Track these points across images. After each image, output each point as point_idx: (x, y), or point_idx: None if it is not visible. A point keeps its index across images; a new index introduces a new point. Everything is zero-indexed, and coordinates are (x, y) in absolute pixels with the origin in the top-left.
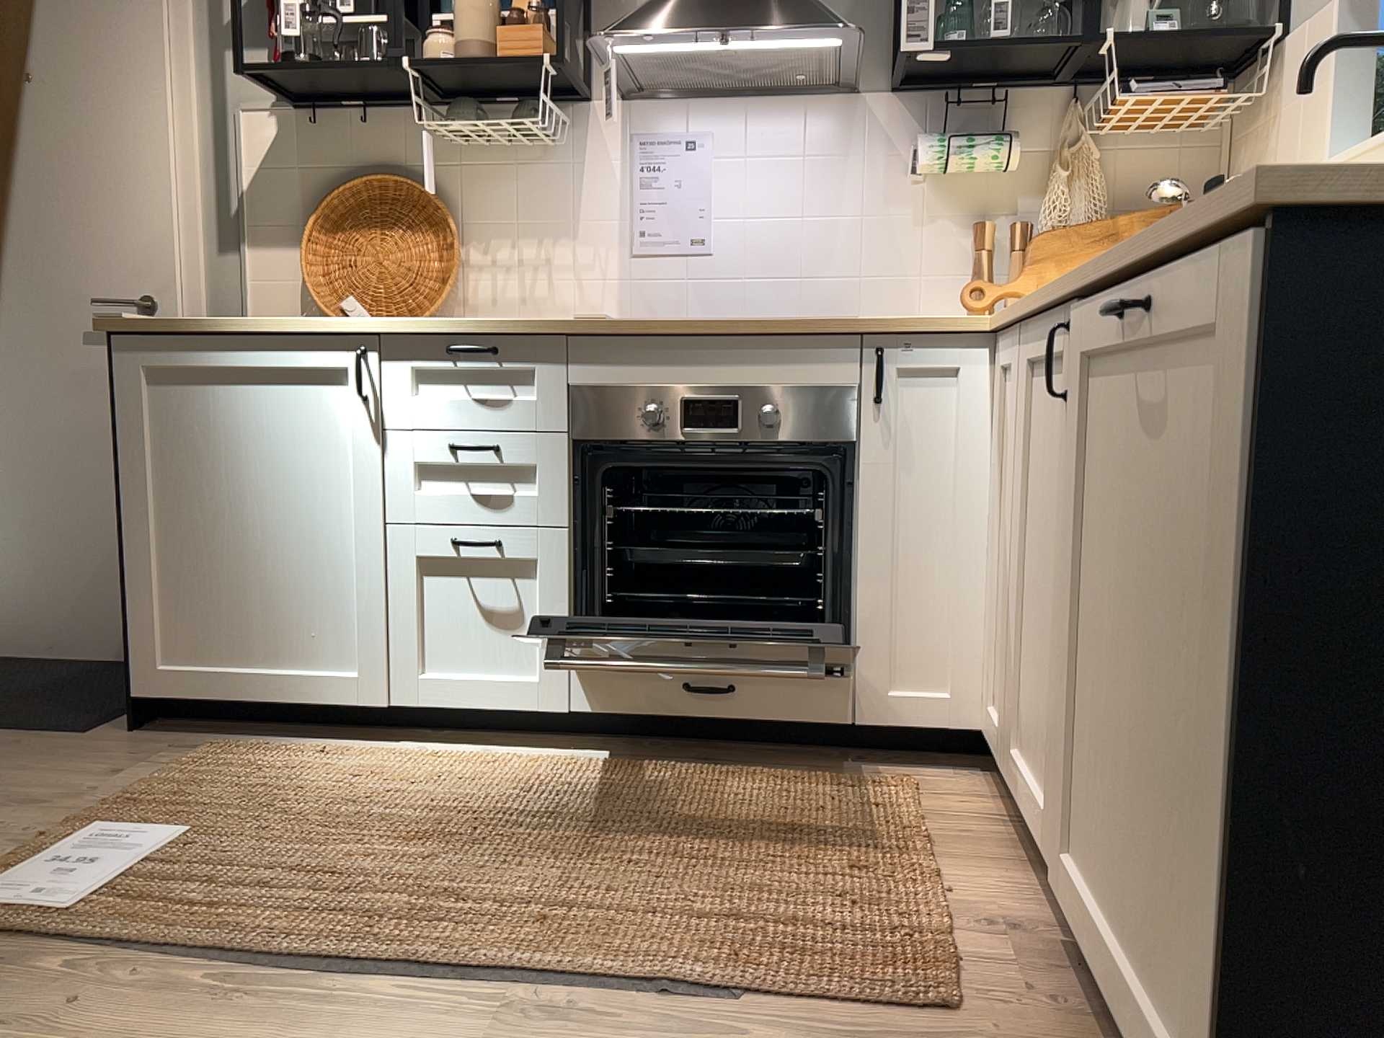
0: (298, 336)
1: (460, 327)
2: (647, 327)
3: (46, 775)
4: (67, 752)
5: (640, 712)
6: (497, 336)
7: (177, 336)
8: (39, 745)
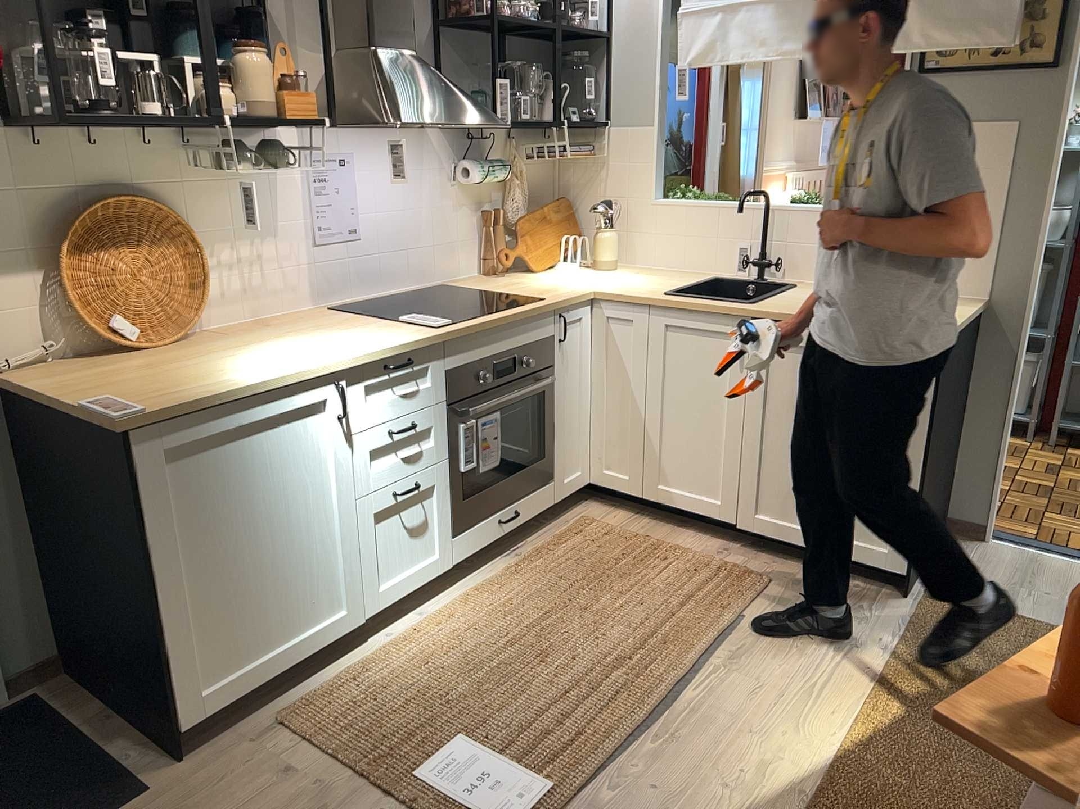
0: (292, 385)
1: (395, 351)
2: (483, 326)
3: None
4: (195, 800)
5: (482, 547)
6: (412, 350)
7: (196, 413)
8: None
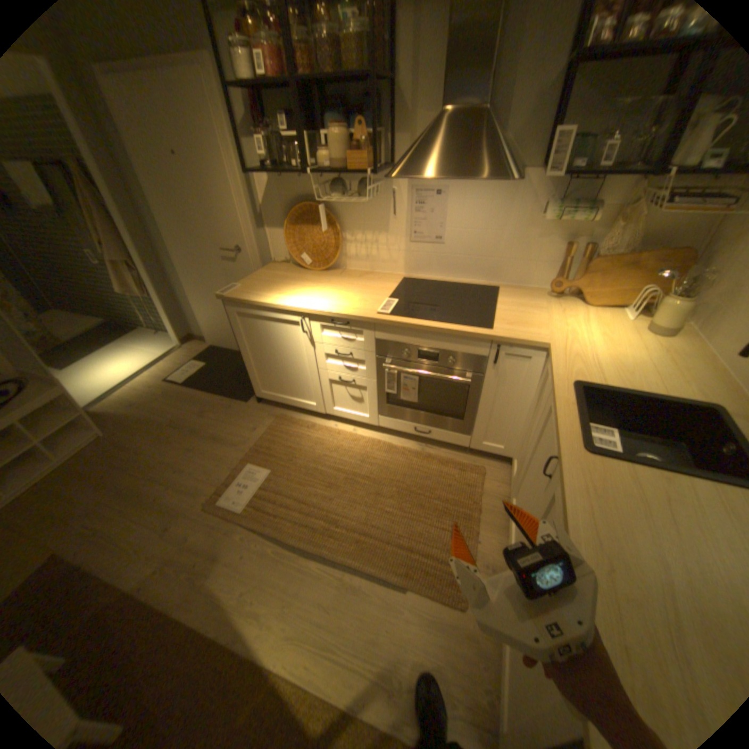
0: (280, 309)
1: (335, 316)
2: (404, 326)
3: (236, 428)
4: (242, 414)
5: (399, 430)
6: (348, 319)
7: (242, 304)
8: (235, 408)
